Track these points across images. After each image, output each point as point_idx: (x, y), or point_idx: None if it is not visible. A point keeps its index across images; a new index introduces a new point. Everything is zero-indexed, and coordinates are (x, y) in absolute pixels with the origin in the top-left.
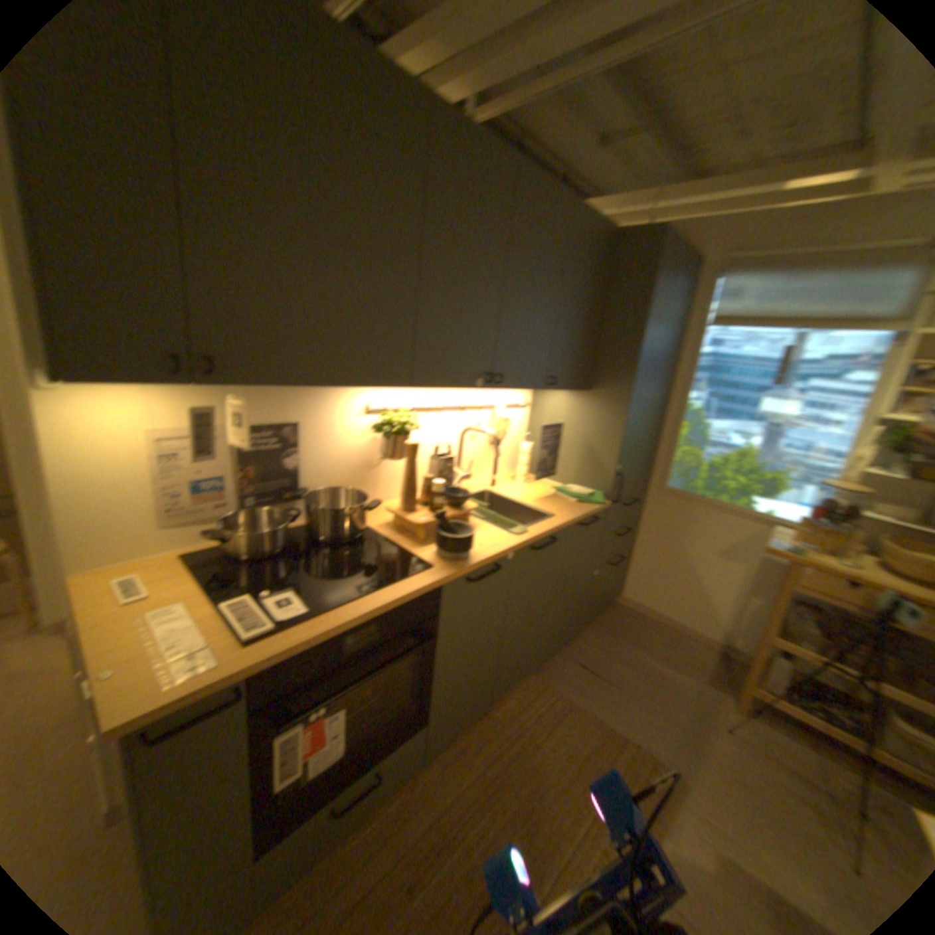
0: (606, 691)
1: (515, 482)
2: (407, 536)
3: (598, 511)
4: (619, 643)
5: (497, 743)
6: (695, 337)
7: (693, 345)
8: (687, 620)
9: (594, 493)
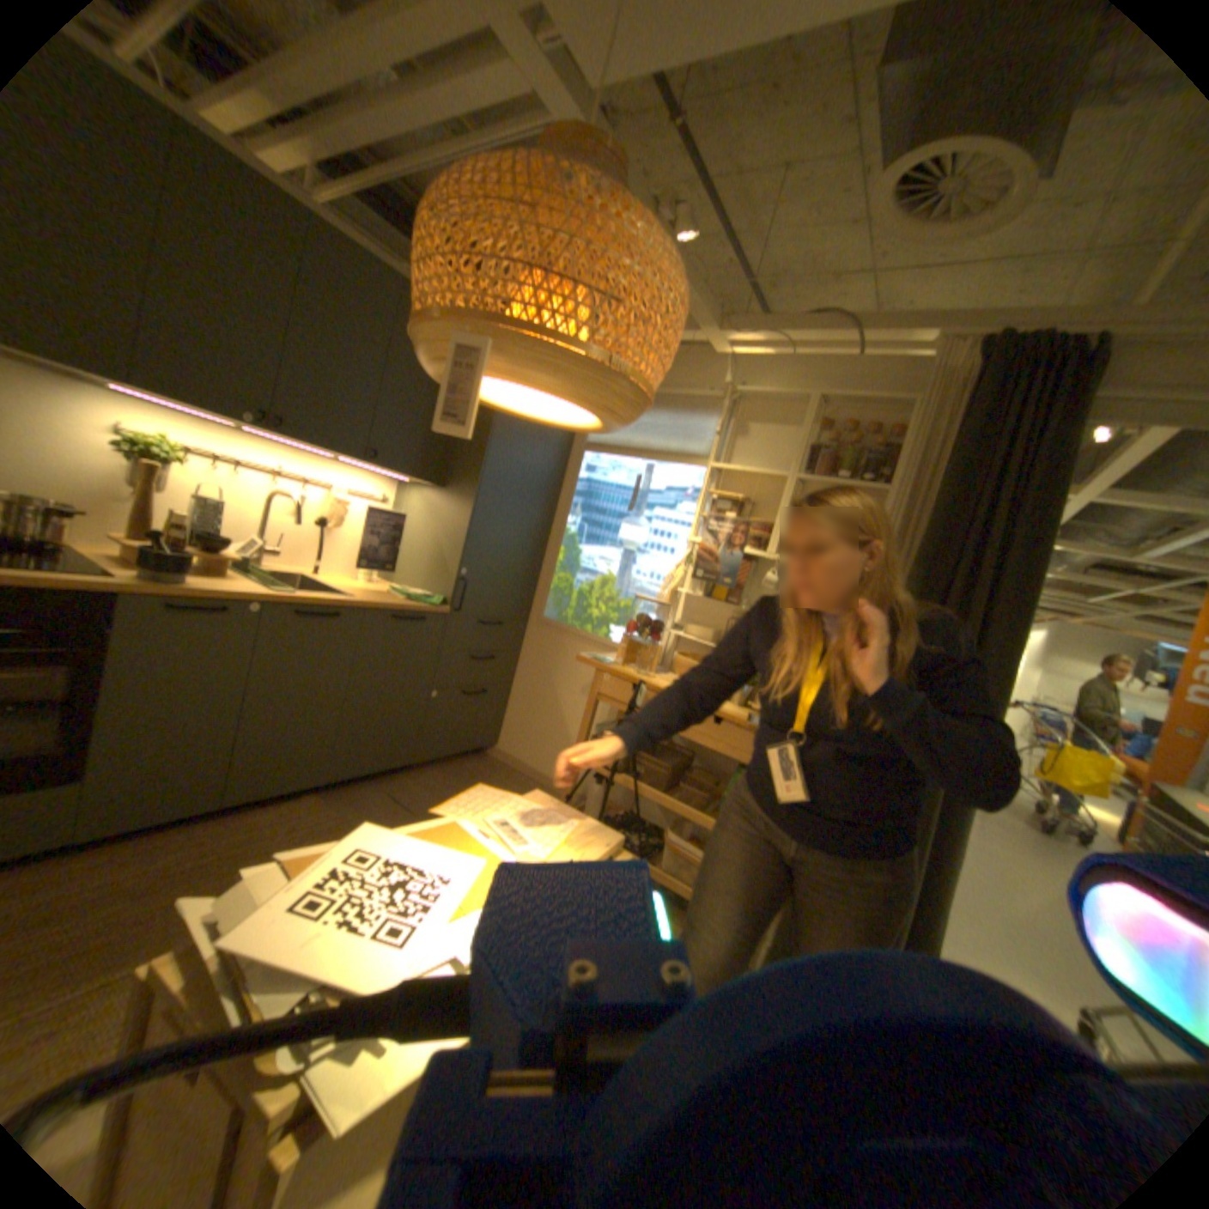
0: (405, 818)
1: (352, 578)
2: (118, 564)
3: (422, 607)
4: (460, 784)
5: (214, 845)
6: (575, 460)
7: (573, 468)
8: (550, 767)
9: (432, 595)
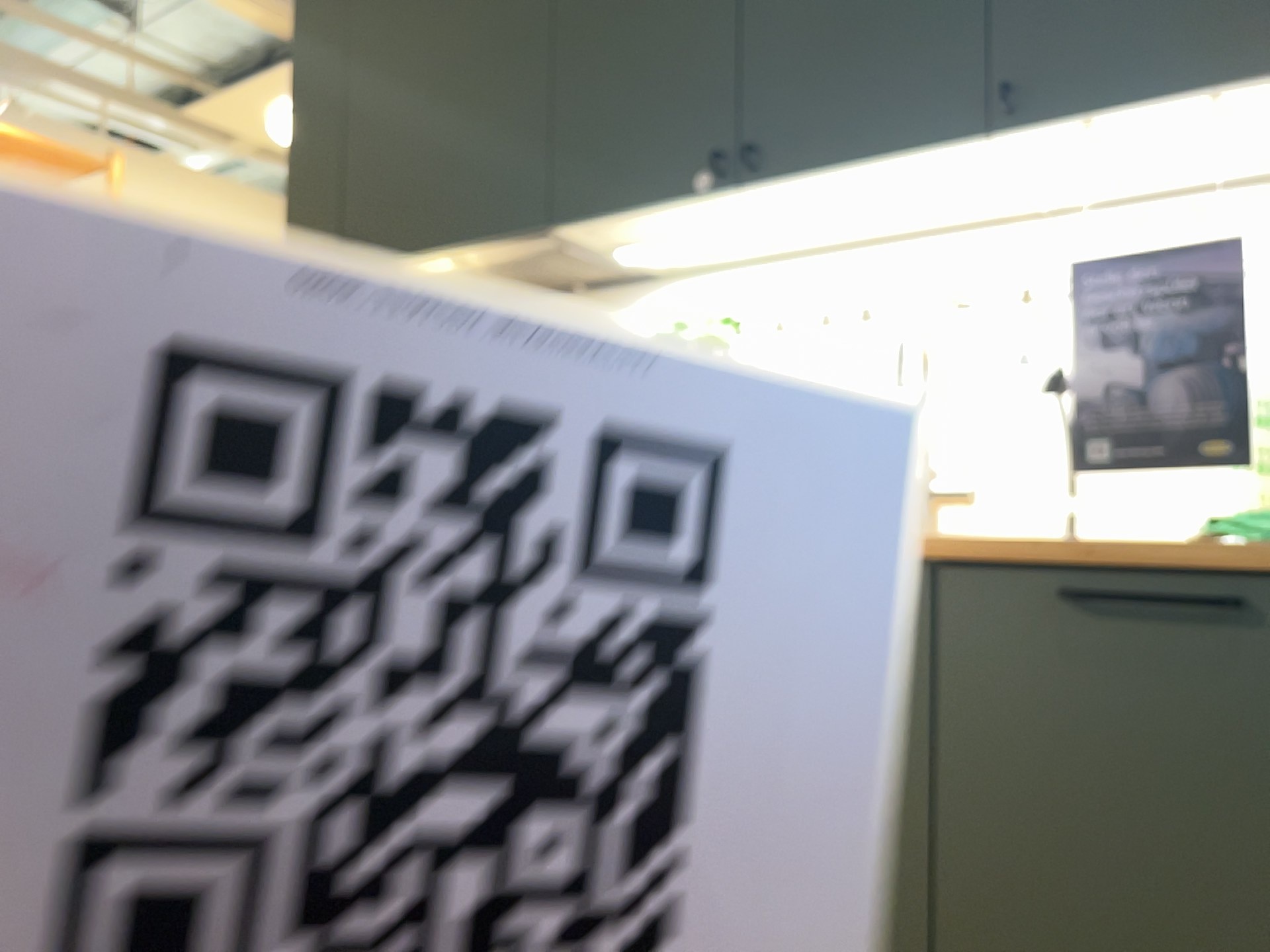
0: None
1: None
2: None
3: (1218, 554)
4: None
5: None
6: None
7: None
8: None
9: None
